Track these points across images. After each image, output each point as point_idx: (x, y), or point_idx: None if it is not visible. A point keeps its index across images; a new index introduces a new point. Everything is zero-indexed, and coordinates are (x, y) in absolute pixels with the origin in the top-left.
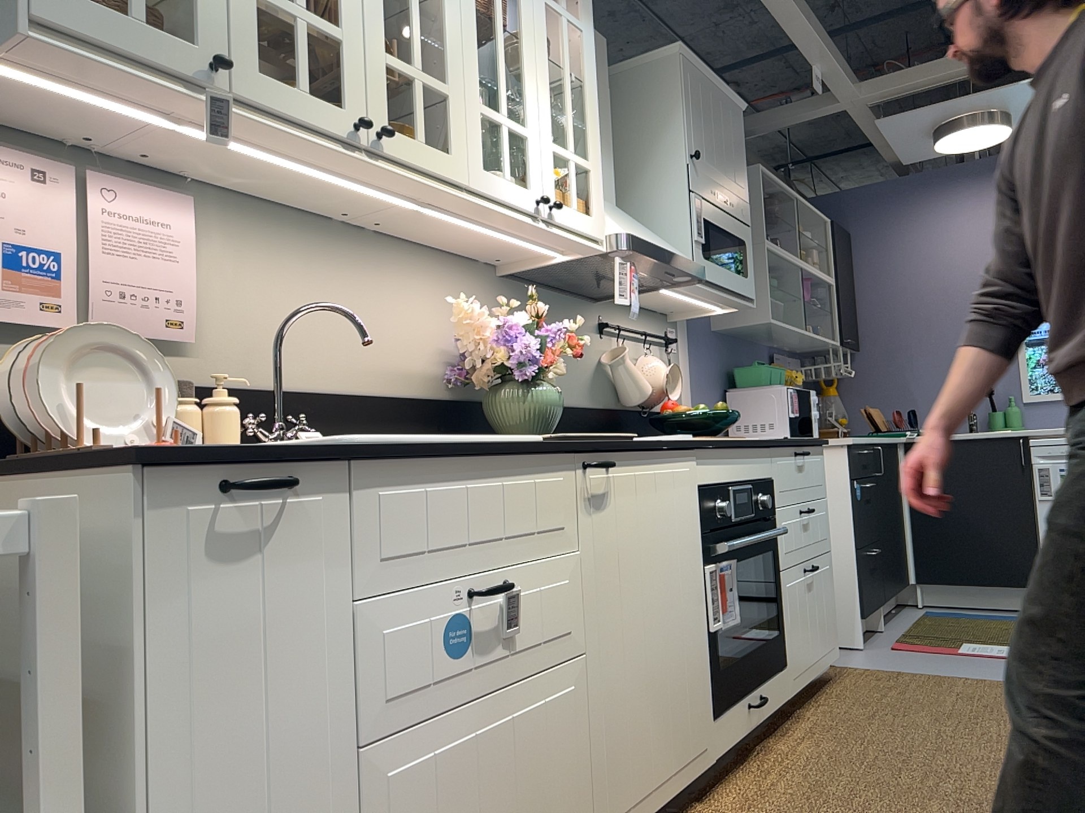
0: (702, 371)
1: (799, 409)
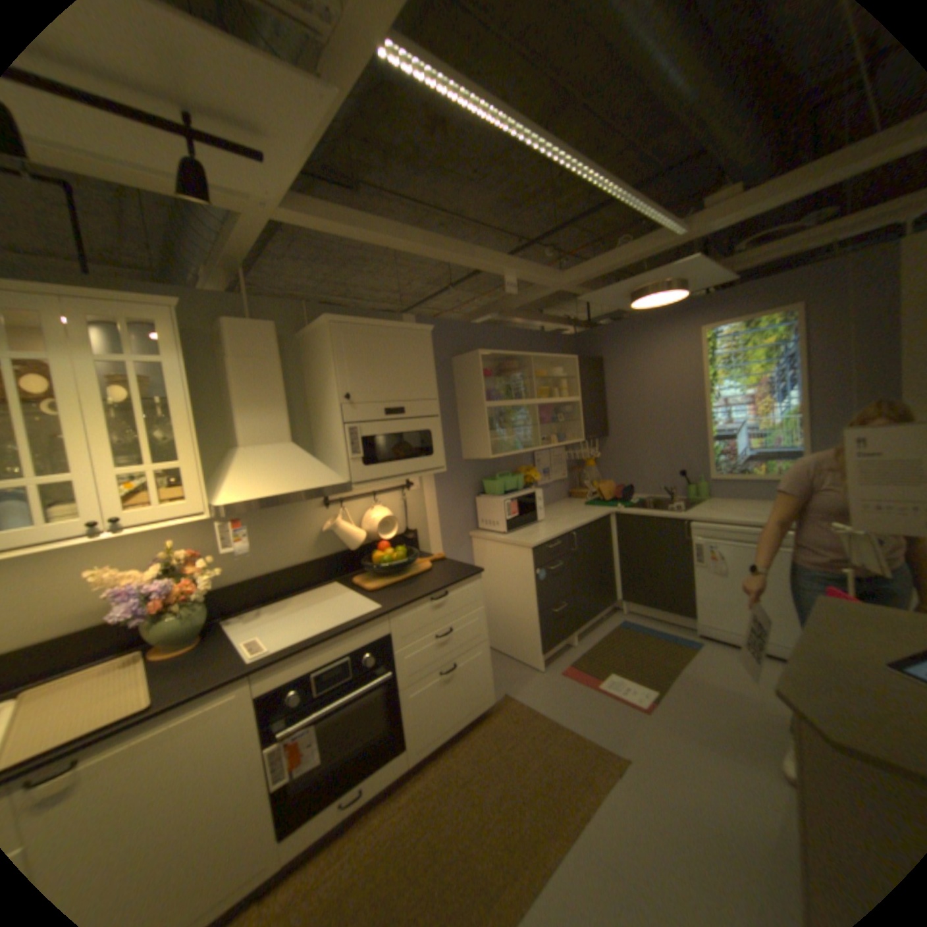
0: (448, 491)
1: (515, 512)
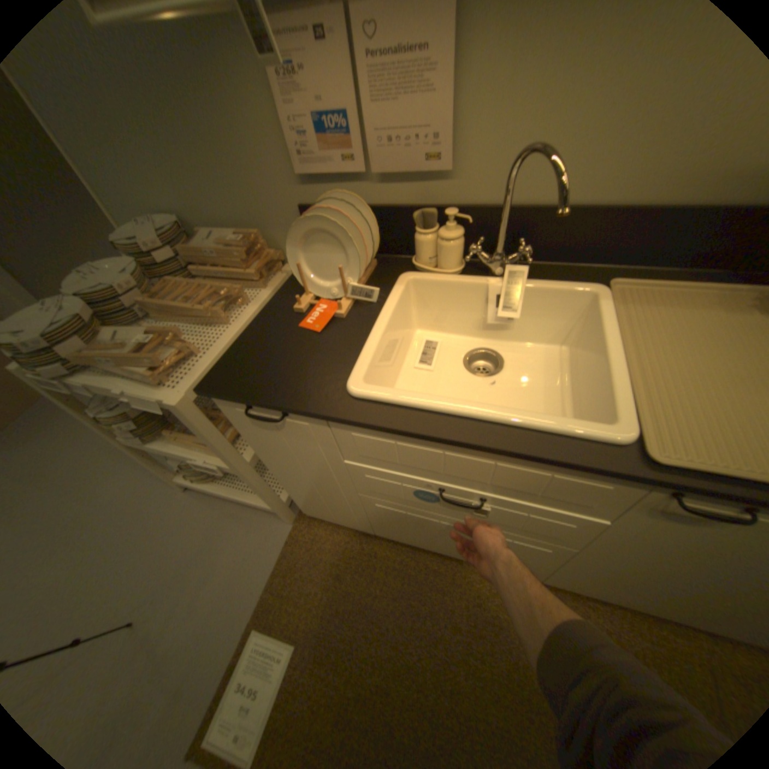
0: None
1: None
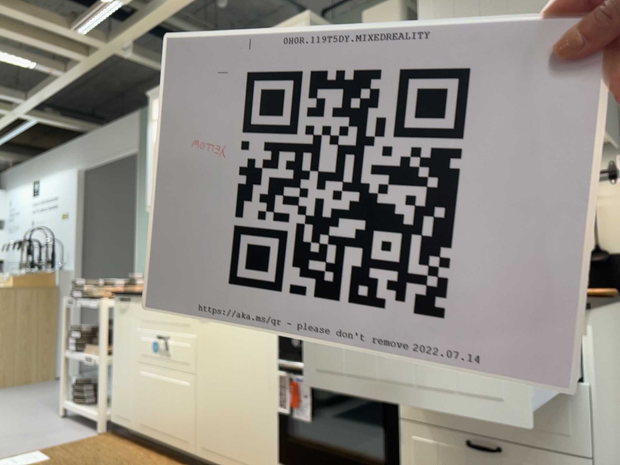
0: None
1: None
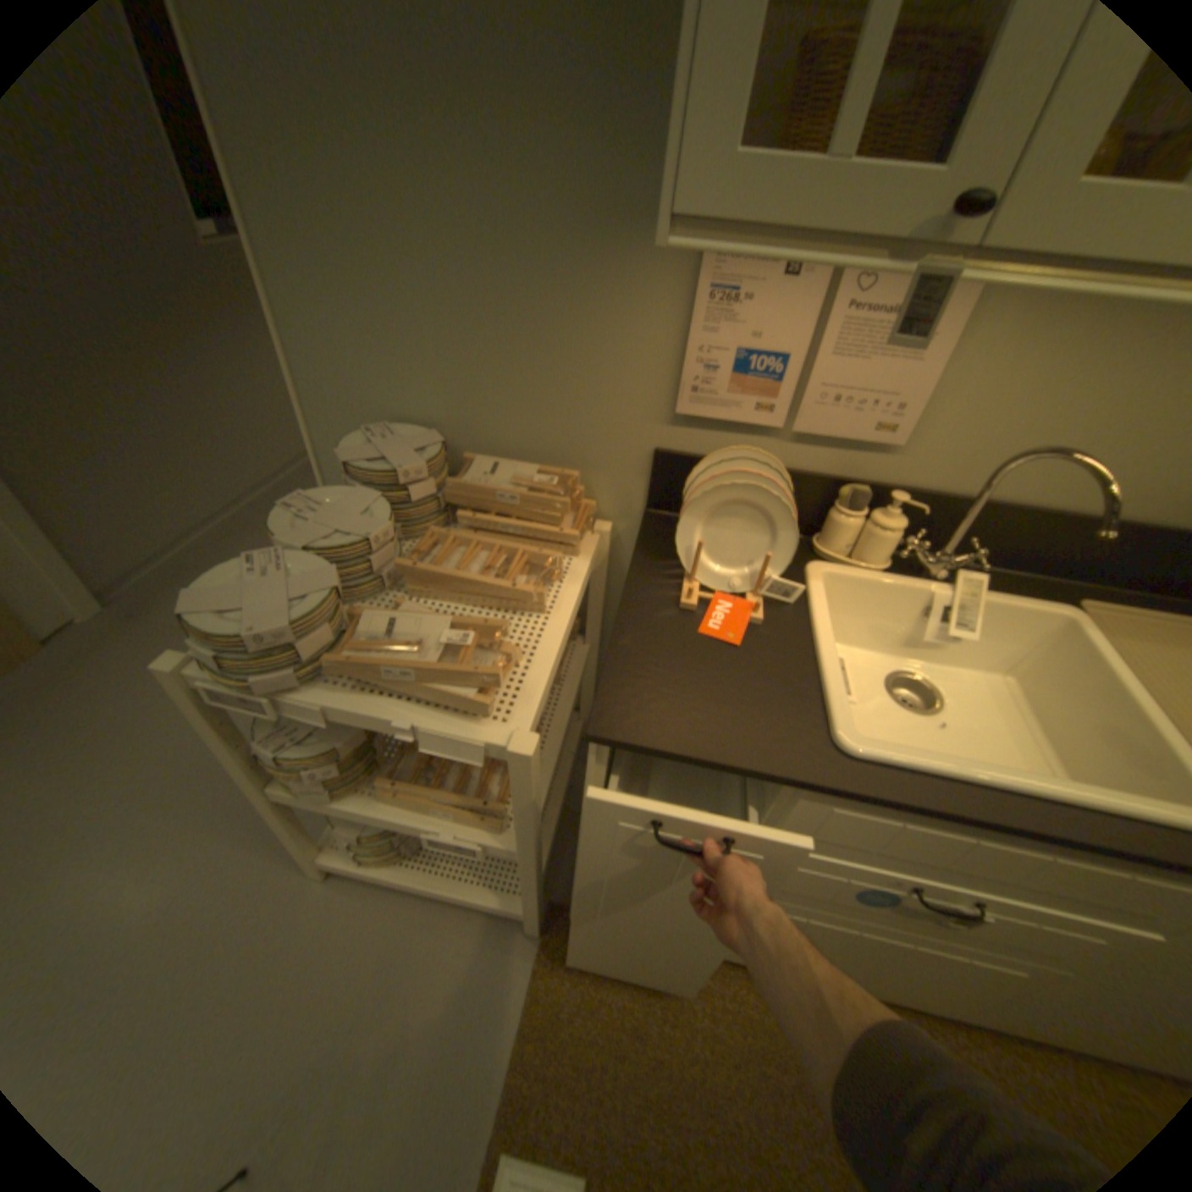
0: None
1: None
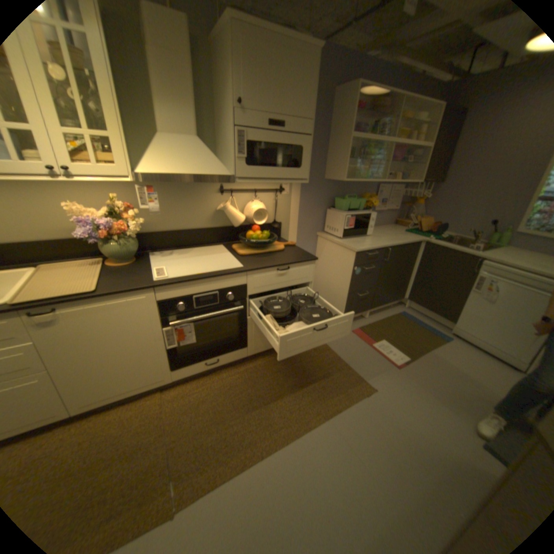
0: (308, 200)
1: (351, 224)
